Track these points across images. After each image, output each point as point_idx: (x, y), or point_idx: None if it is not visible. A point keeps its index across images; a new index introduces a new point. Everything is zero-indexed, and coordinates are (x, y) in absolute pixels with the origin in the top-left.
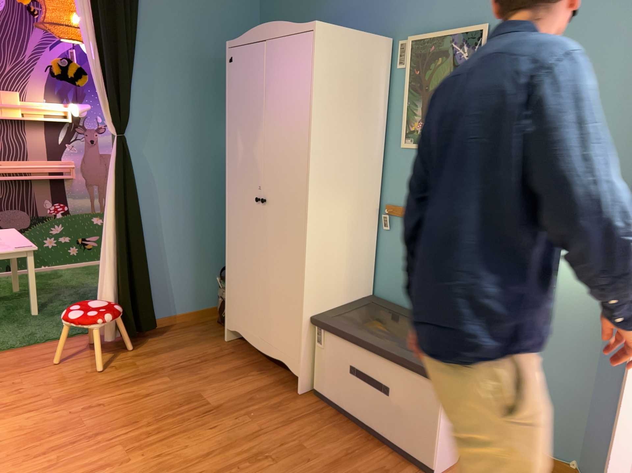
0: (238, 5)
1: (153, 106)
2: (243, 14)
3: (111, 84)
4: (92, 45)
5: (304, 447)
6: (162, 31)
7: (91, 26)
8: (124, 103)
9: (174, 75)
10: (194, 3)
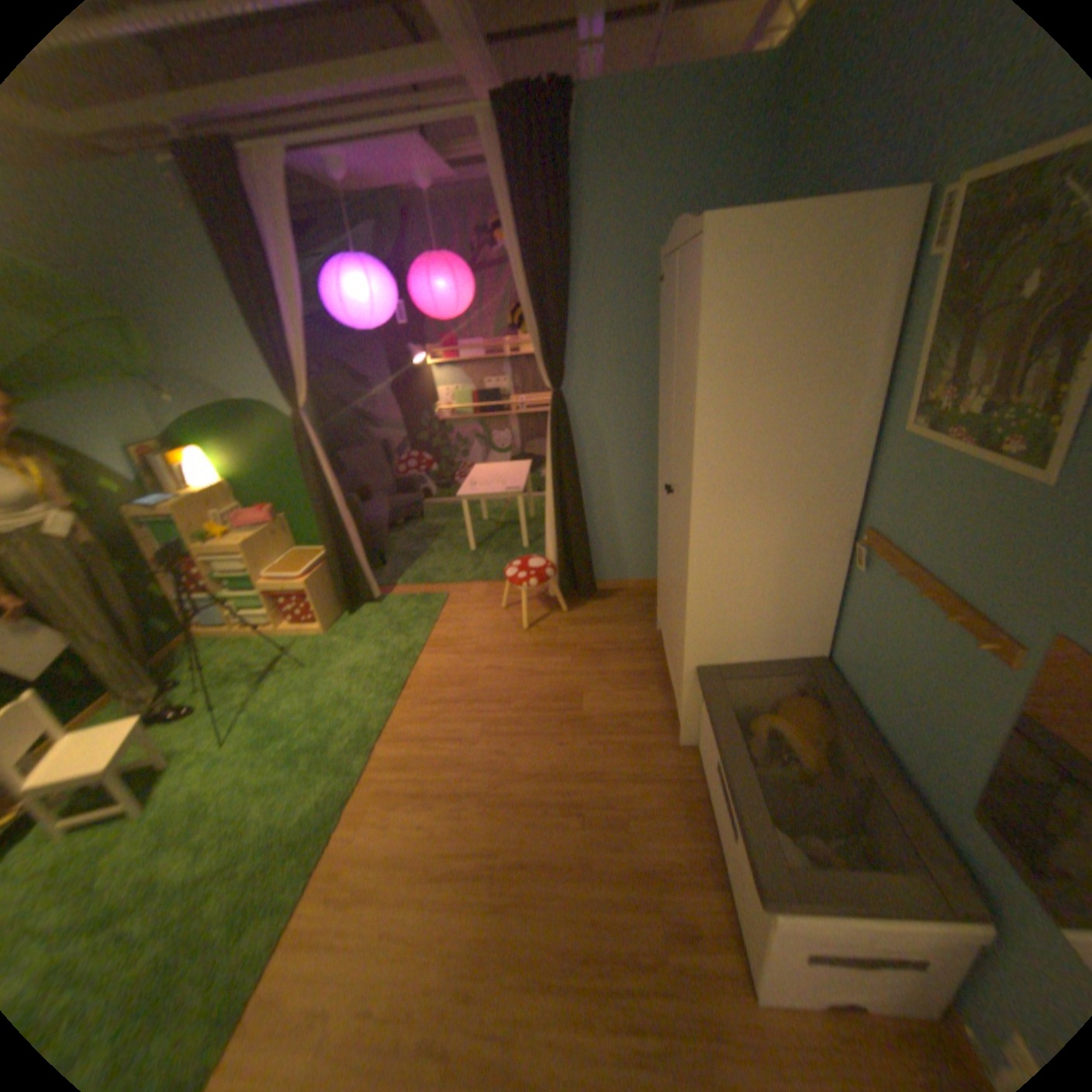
0: (730, 162)
1: (600, 348)
2: (737, 175)
3: (540, 334)
4: (522, 289)
5: (629, 826)
6: (610, 244)
7: (520, 266)
8: (555, 354)
9: (626, 302)
10: (656, 186)
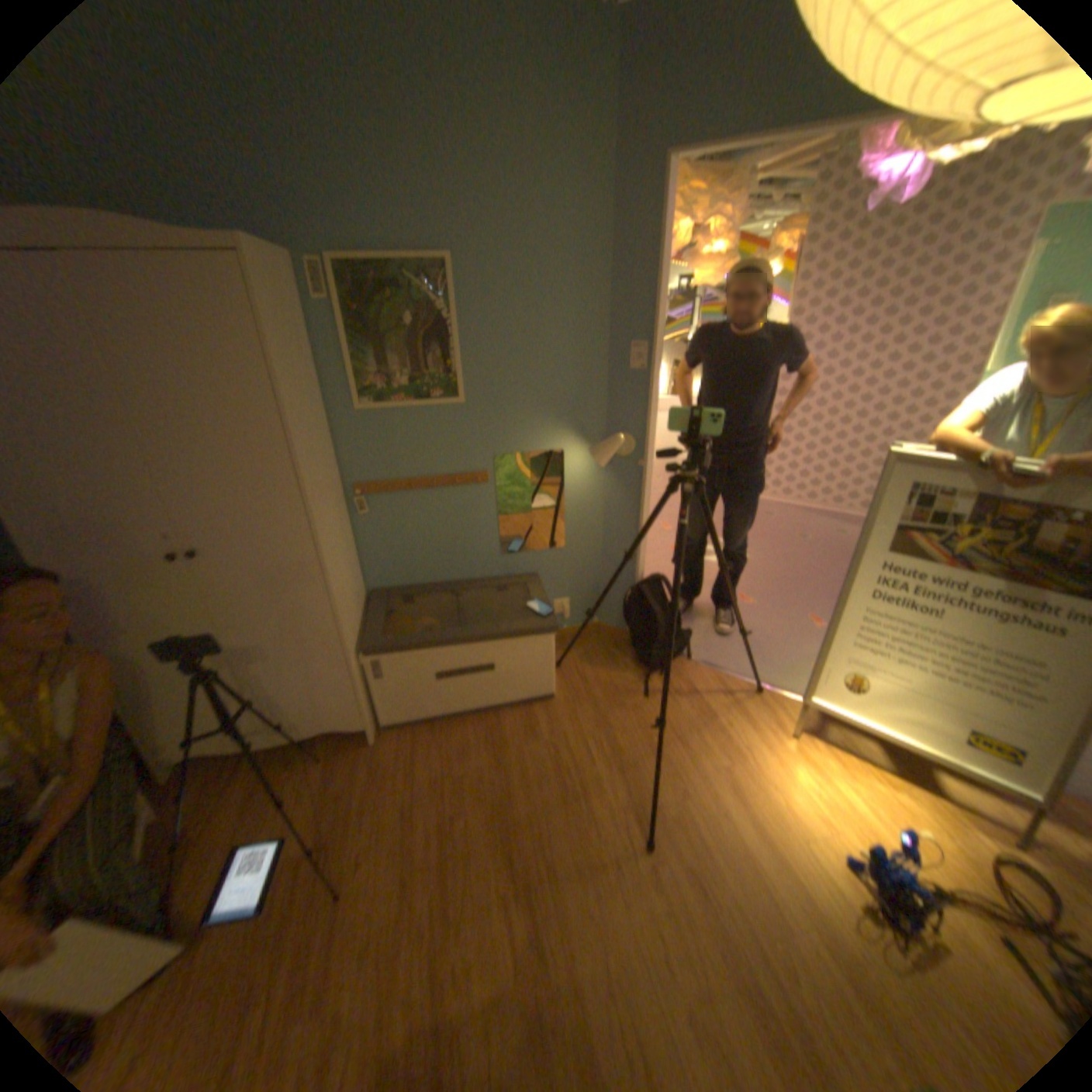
0: None
1: None
2: None
3: None
4: None
5: (457, 777)
6: None
7: None
8: None
9: None
10: None
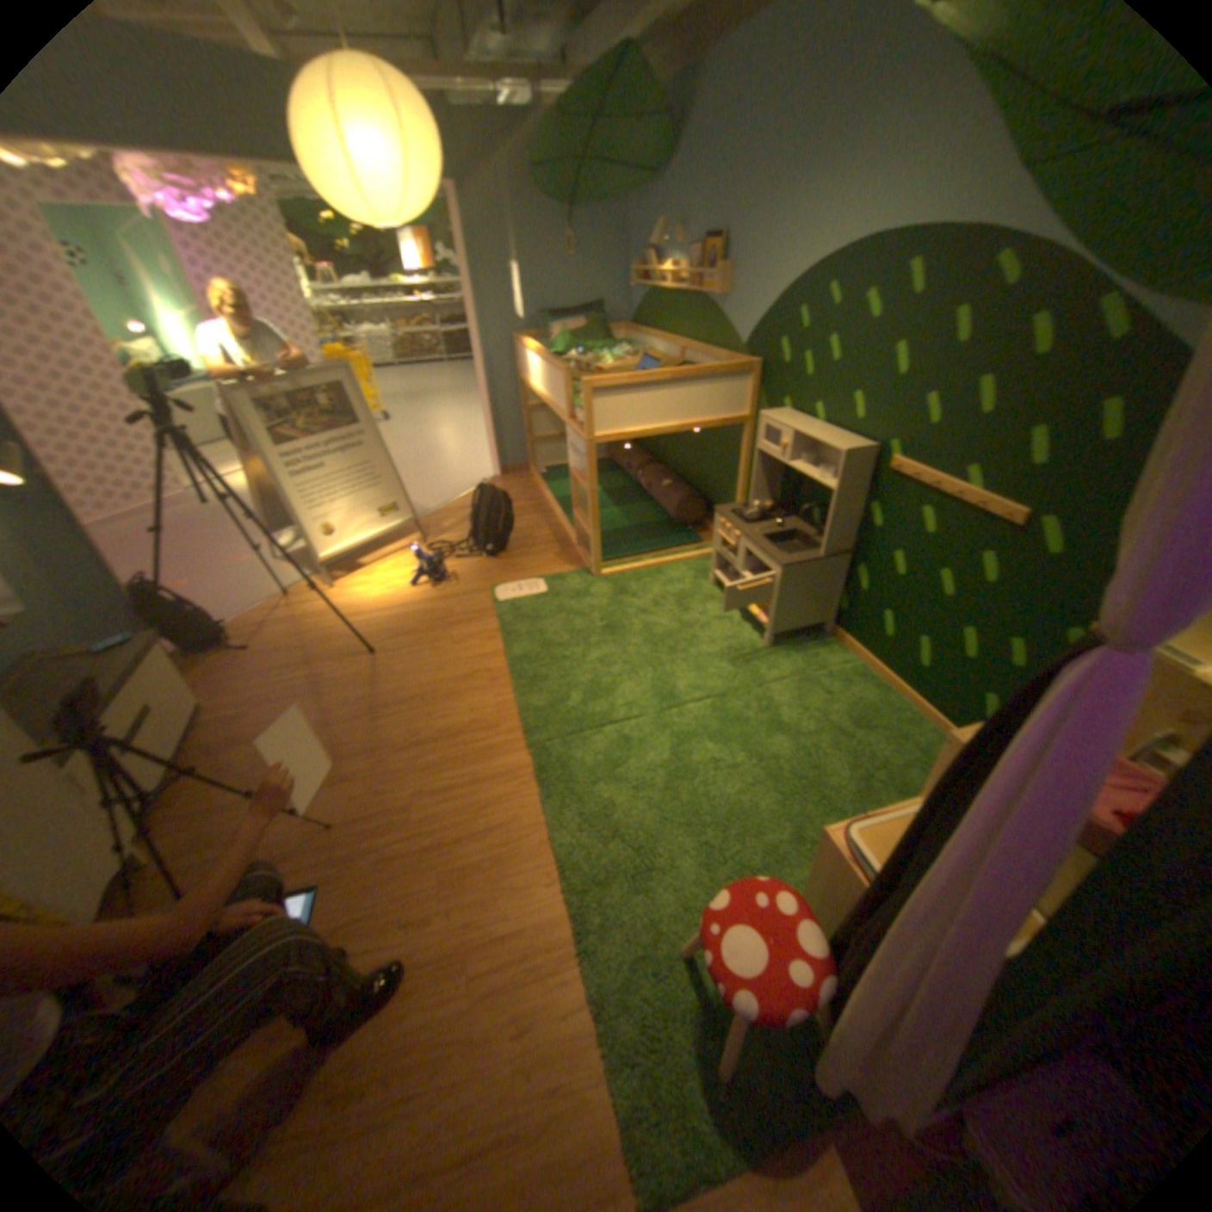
0: None
1: None
2: None
3: None
4: None
5: (249, 769)
6: None
7: None
8: None
9: None
10: None
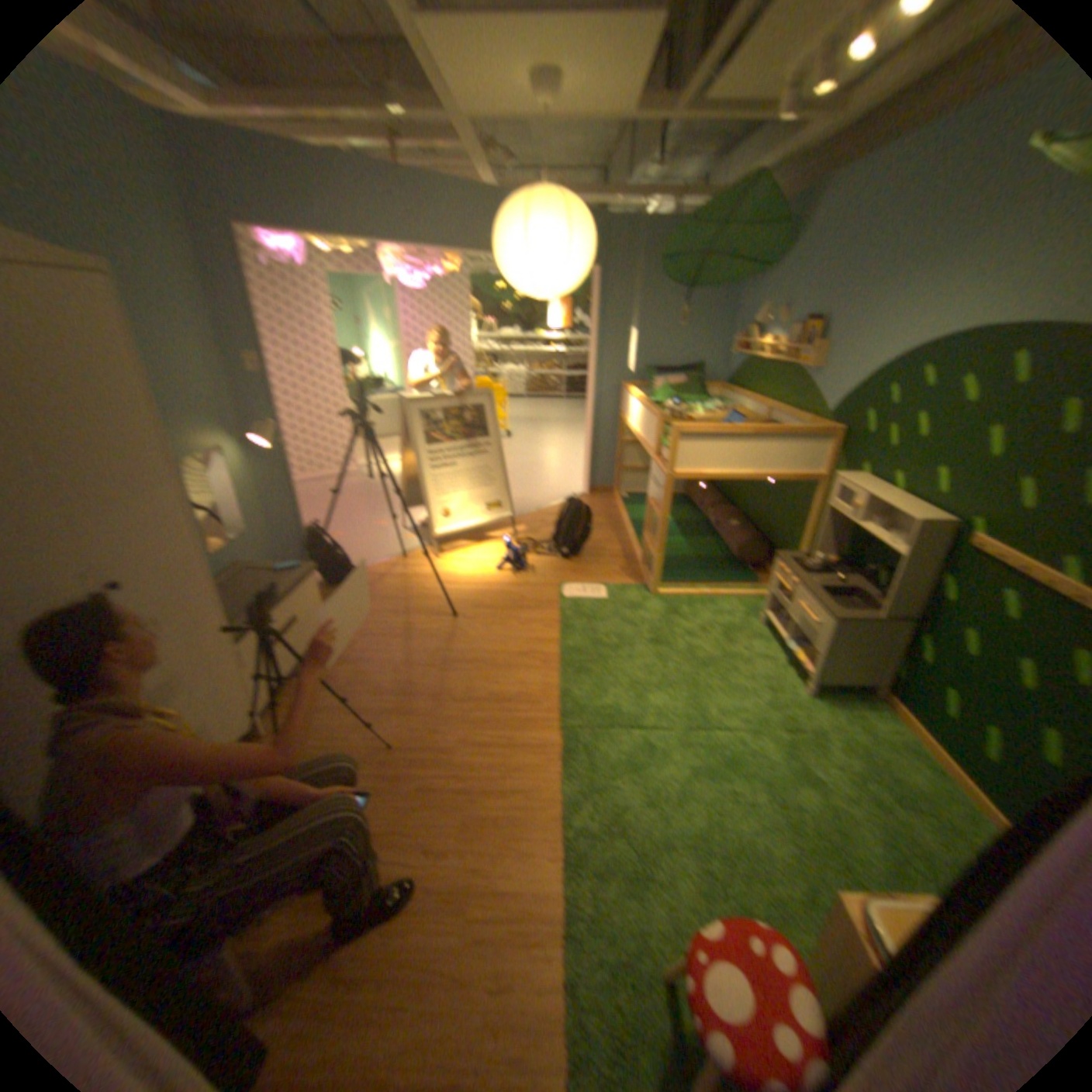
0: None
1: None
2: None
3: None
4: None
5: (343, 684)
6: None
7: None
8: None
9: None
10: None
